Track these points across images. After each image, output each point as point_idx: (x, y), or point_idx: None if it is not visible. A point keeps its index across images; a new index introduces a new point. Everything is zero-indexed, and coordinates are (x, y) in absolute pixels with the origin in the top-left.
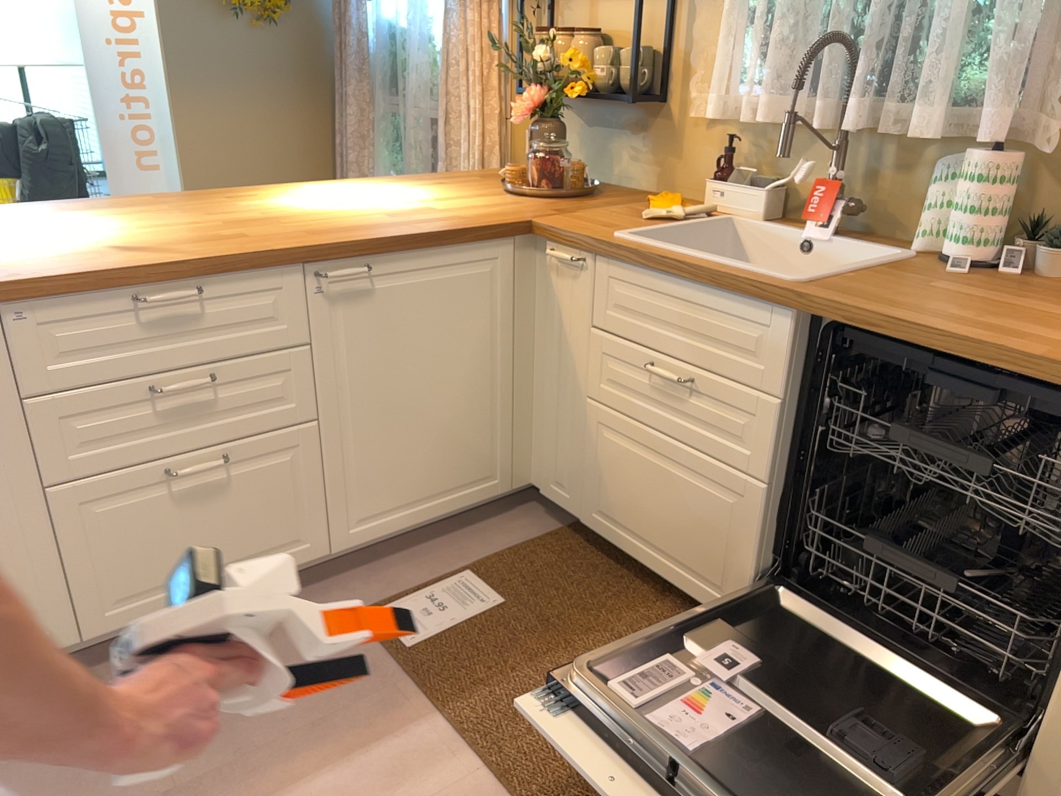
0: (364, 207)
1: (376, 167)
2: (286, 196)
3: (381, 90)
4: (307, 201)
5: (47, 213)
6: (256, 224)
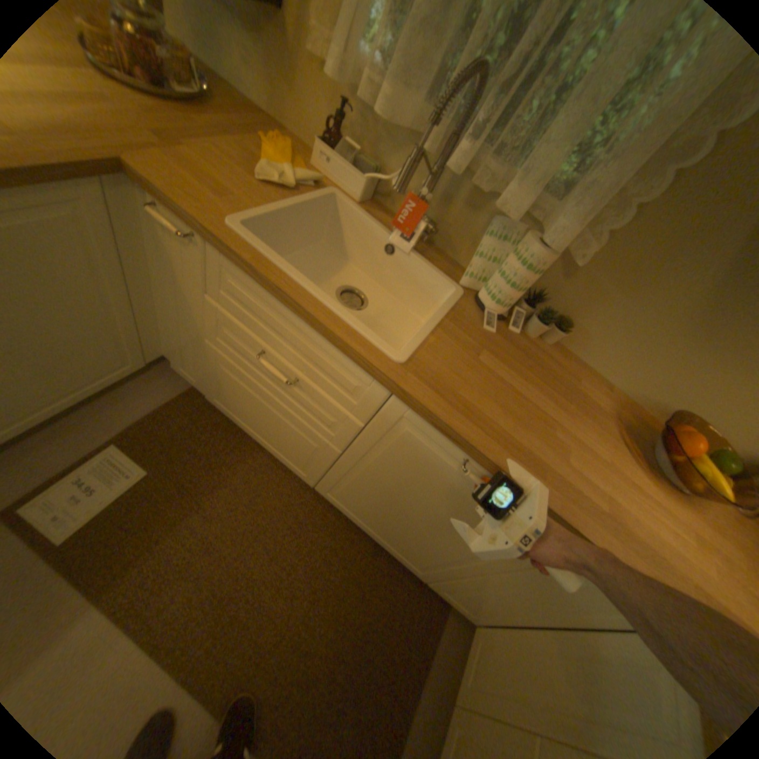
0: None
1: None
2: None
3: None
4: None
5: None
6: None
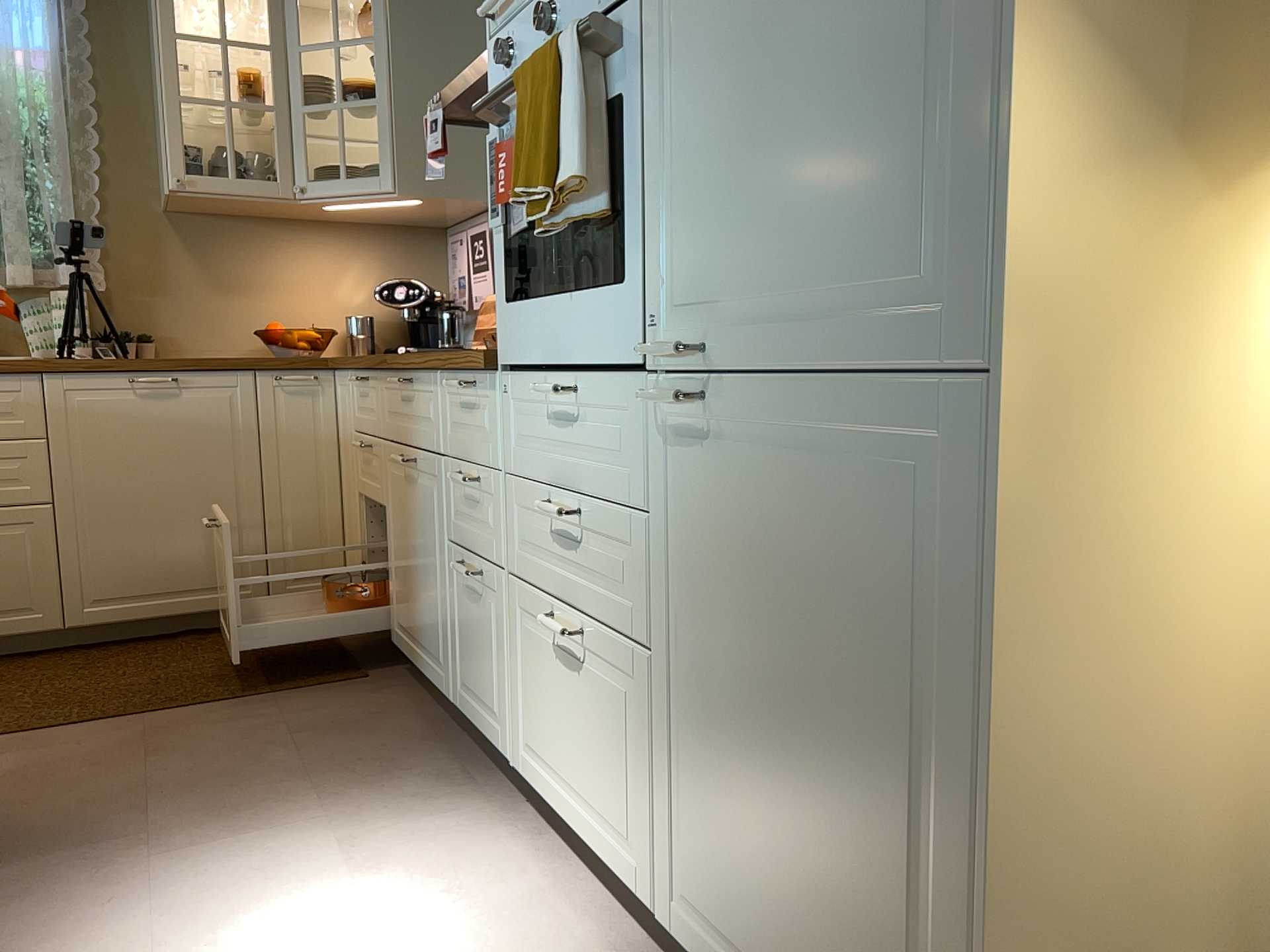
0: None
1: None
2: None
3: None
4: None
5: None
6: None
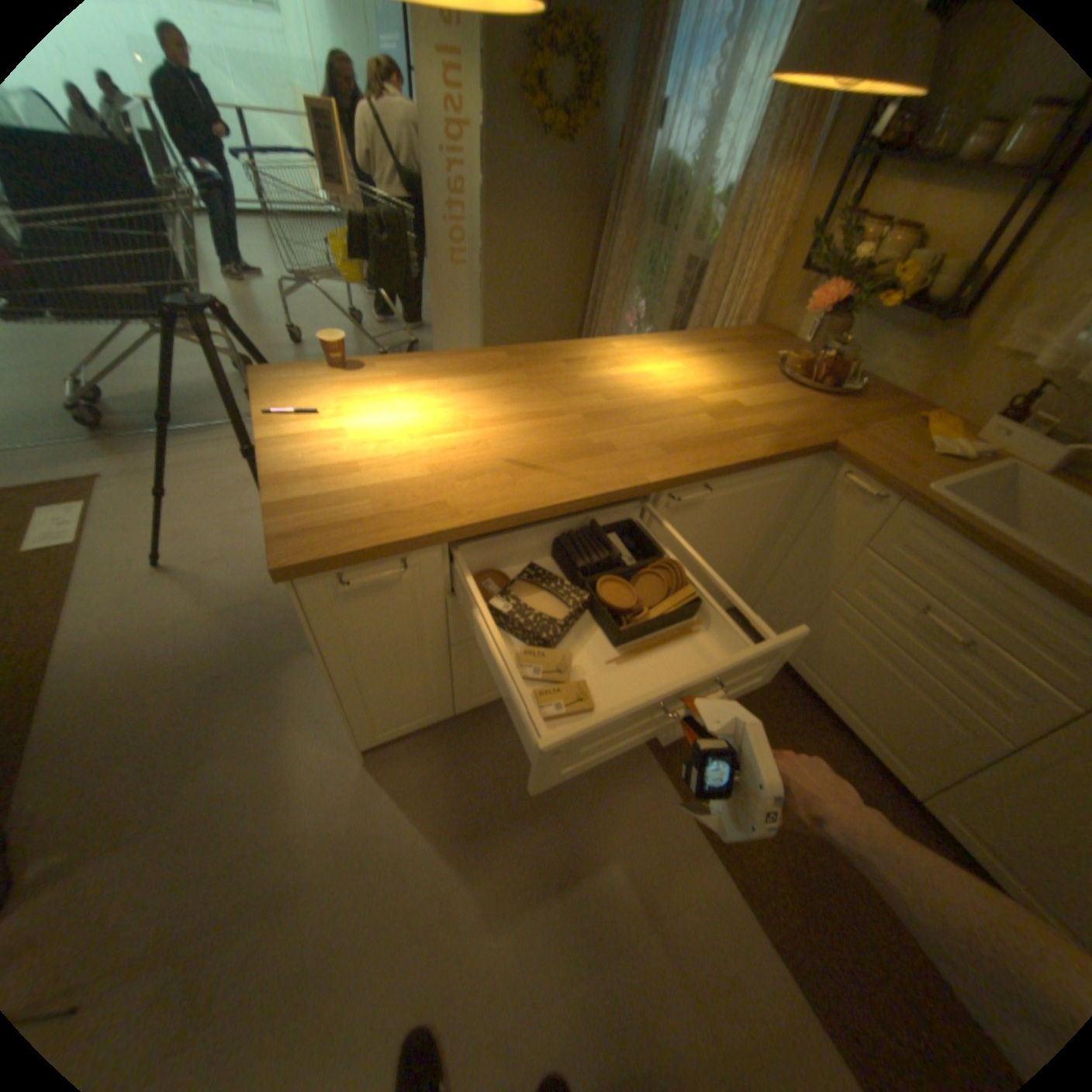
0: (682, 395)
1: (627, 284)
2: (608, 364)
3: (649, 219)
4: (629, 375)
5: (432, 375)
6: (609, 421)
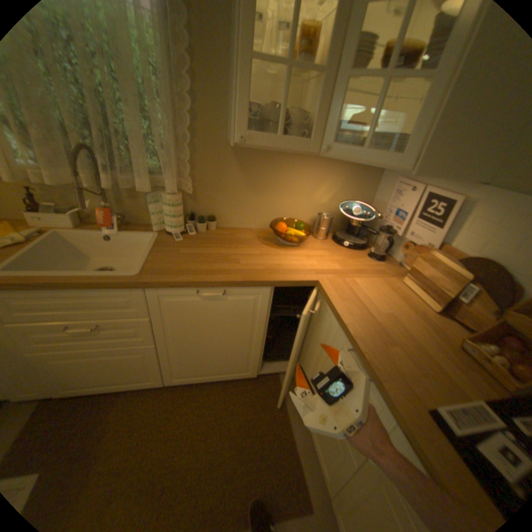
0: None
1: None
2: None
3: None
4: None
5: None
6: None
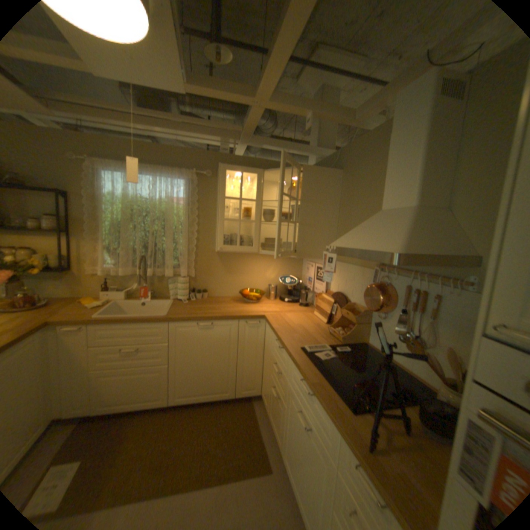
0: None
1: None
2: None
3: None
4: None
5: None
6: None
